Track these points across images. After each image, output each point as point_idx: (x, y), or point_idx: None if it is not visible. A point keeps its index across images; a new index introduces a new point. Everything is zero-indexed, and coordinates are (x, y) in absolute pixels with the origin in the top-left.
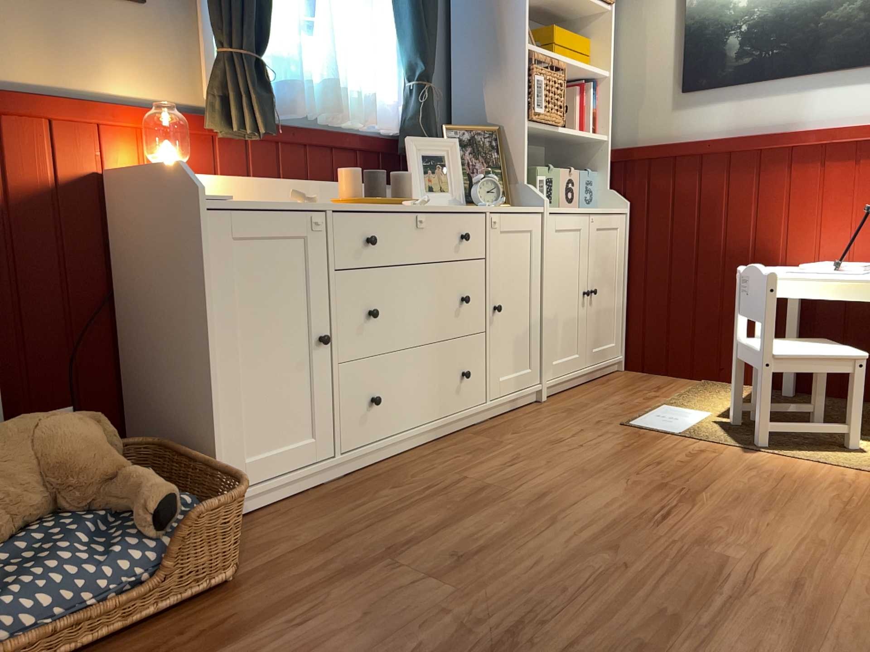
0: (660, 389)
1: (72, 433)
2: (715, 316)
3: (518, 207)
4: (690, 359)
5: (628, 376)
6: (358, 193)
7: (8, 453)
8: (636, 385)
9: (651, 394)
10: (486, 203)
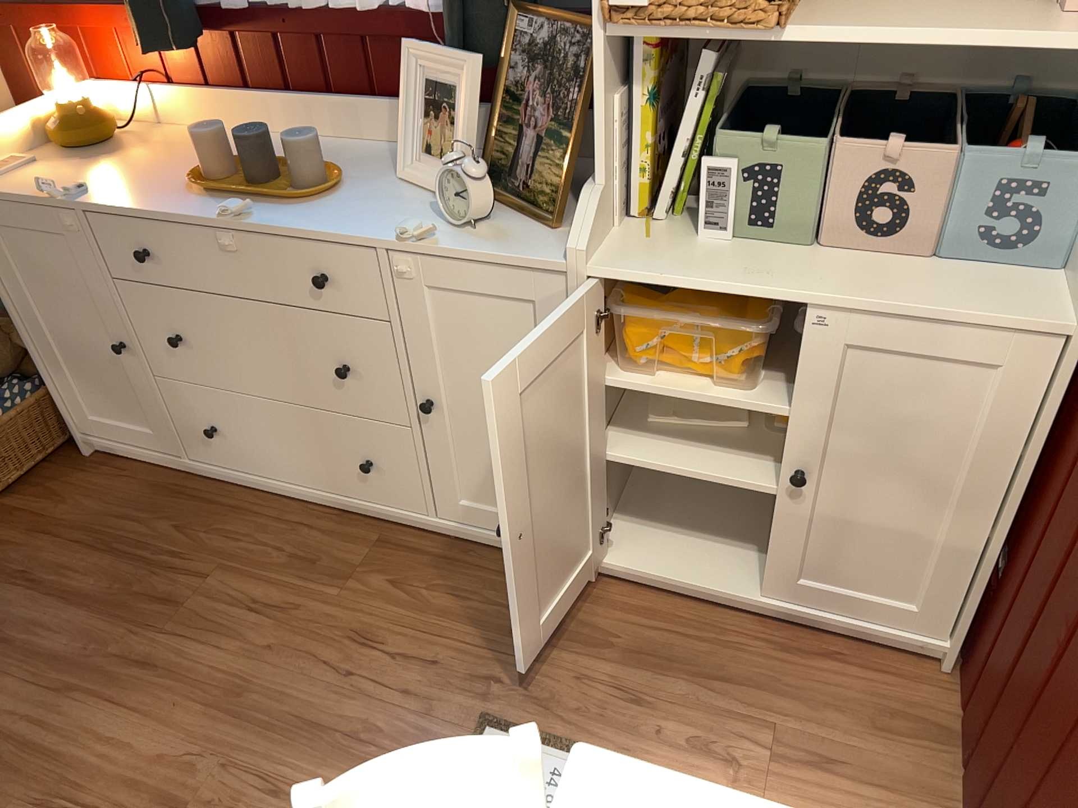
0: (808, 768)
1: None
2: (1030, 804)
3: (536, 241)
4: (984, 805)
5: (901, 688)
6: (212, 167)
7: None
8: (811, 716)
9: (748, 753)
10: (403, 225)
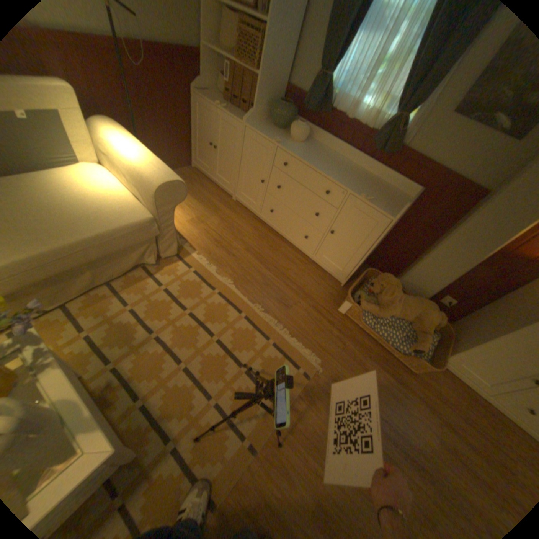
0: None
1: (431, 319)
2: None
3: None
4: None
5: None
6: None
7: (417, 308)
8: None
9: None
10: None
